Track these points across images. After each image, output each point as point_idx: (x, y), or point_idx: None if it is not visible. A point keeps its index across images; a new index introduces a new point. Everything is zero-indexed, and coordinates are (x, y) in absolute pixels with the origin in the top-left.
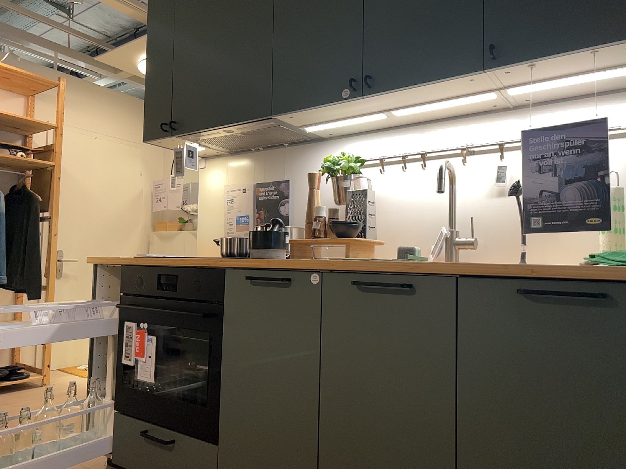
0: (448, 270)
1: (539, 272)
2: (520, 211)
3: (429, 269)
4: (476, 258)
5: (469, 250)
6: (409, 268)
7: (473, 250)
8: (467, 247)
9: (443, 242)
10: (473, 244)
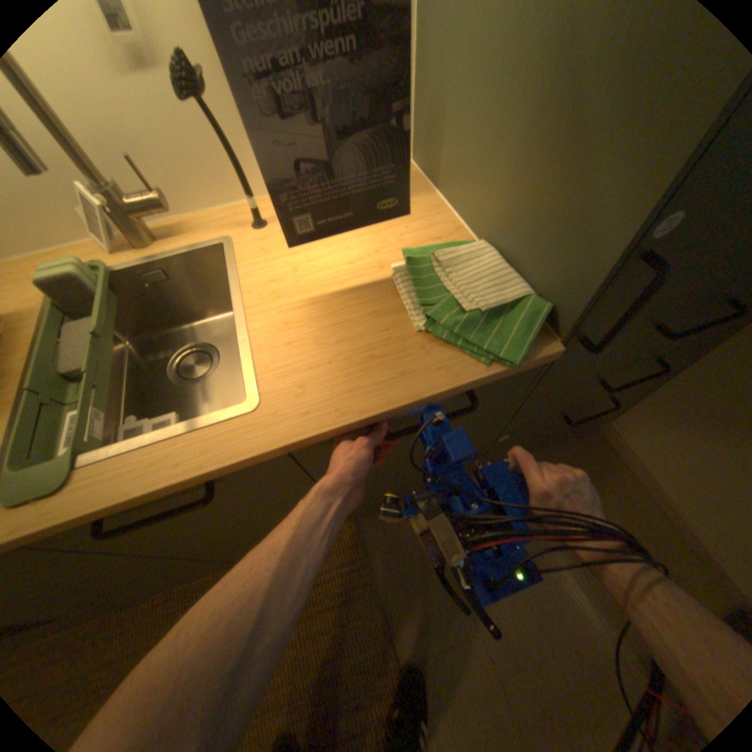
0: (263, 460)
1: (401, 411)
2: (218, 132)
3: (227, 471)
4: (170, 210)
5: (155, 209)
6: (189, 482)
7: (160, 206)
8: (148, 209)
9: (101, 218)
10: (157, 203)
